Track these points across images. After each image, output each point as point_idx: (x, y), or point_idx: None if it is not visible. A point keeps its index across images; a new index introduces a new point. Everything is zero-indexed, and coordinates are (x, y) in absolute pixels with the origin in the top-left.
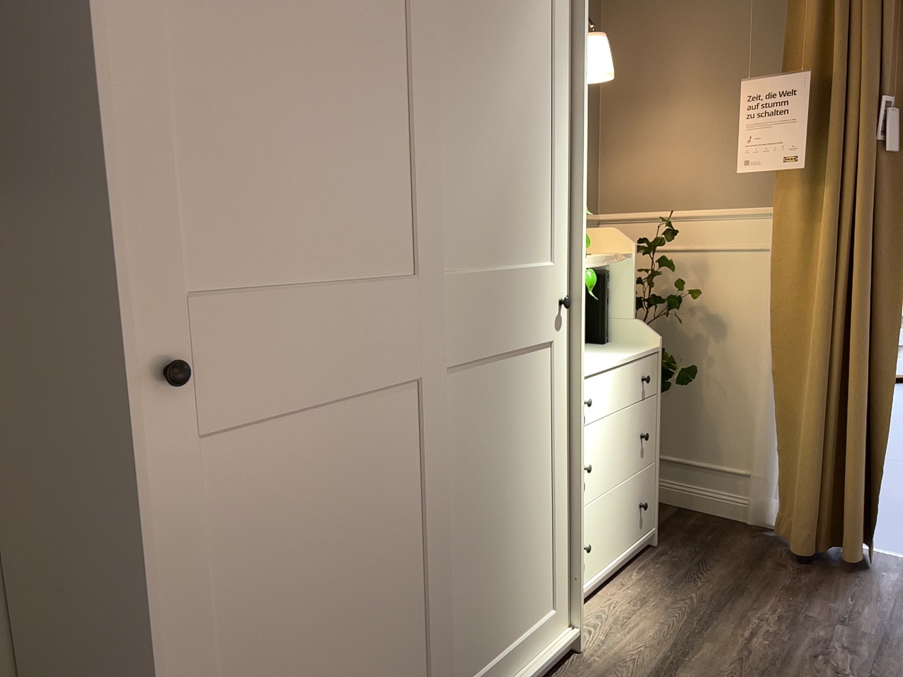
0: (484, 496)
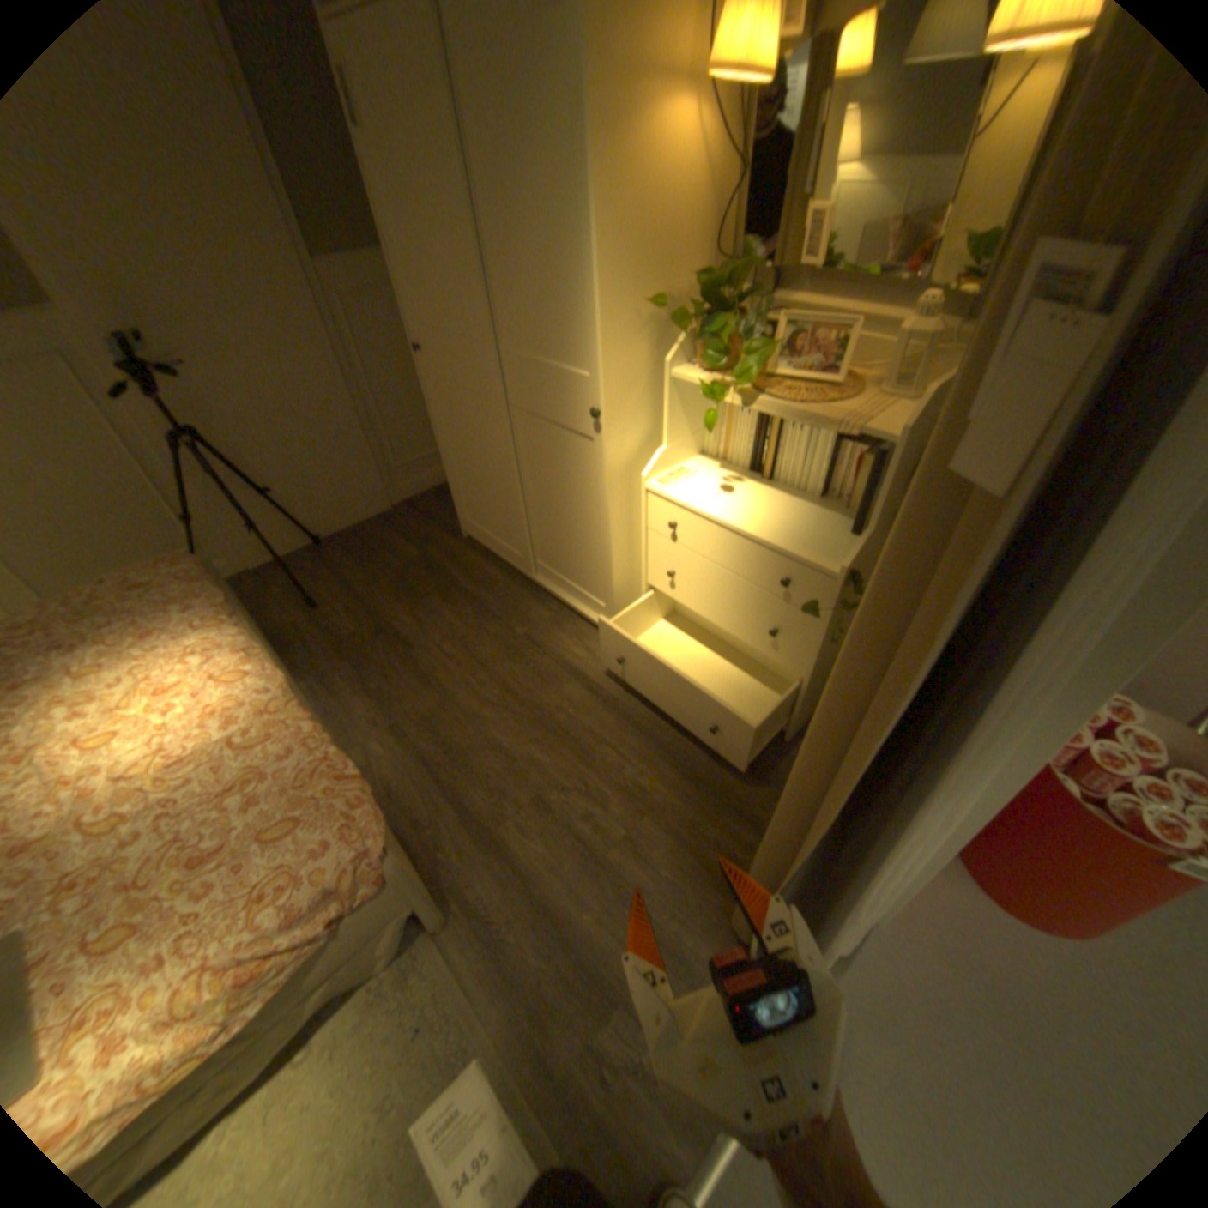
0: (549, 501)
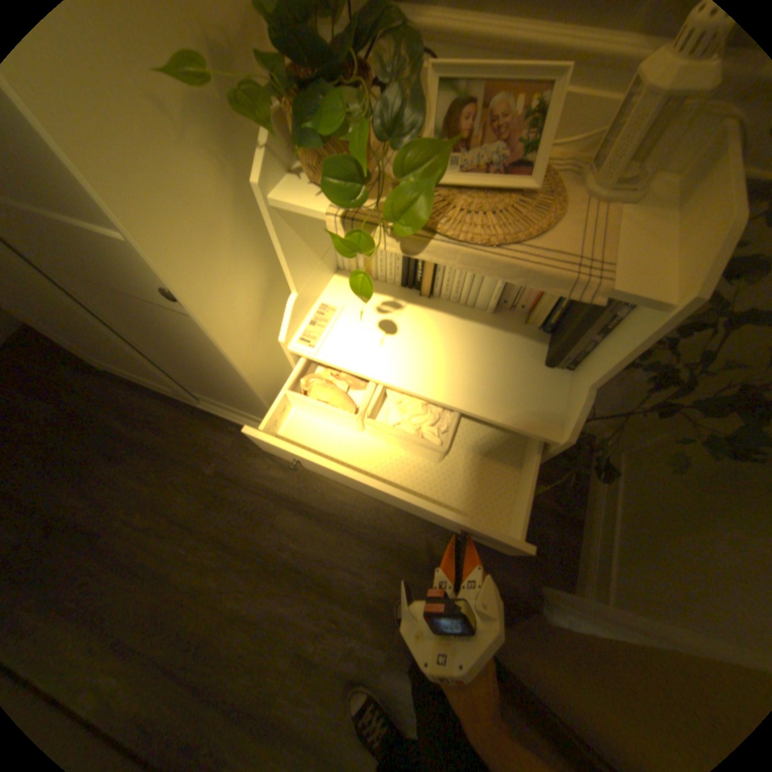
0: (171, 357)
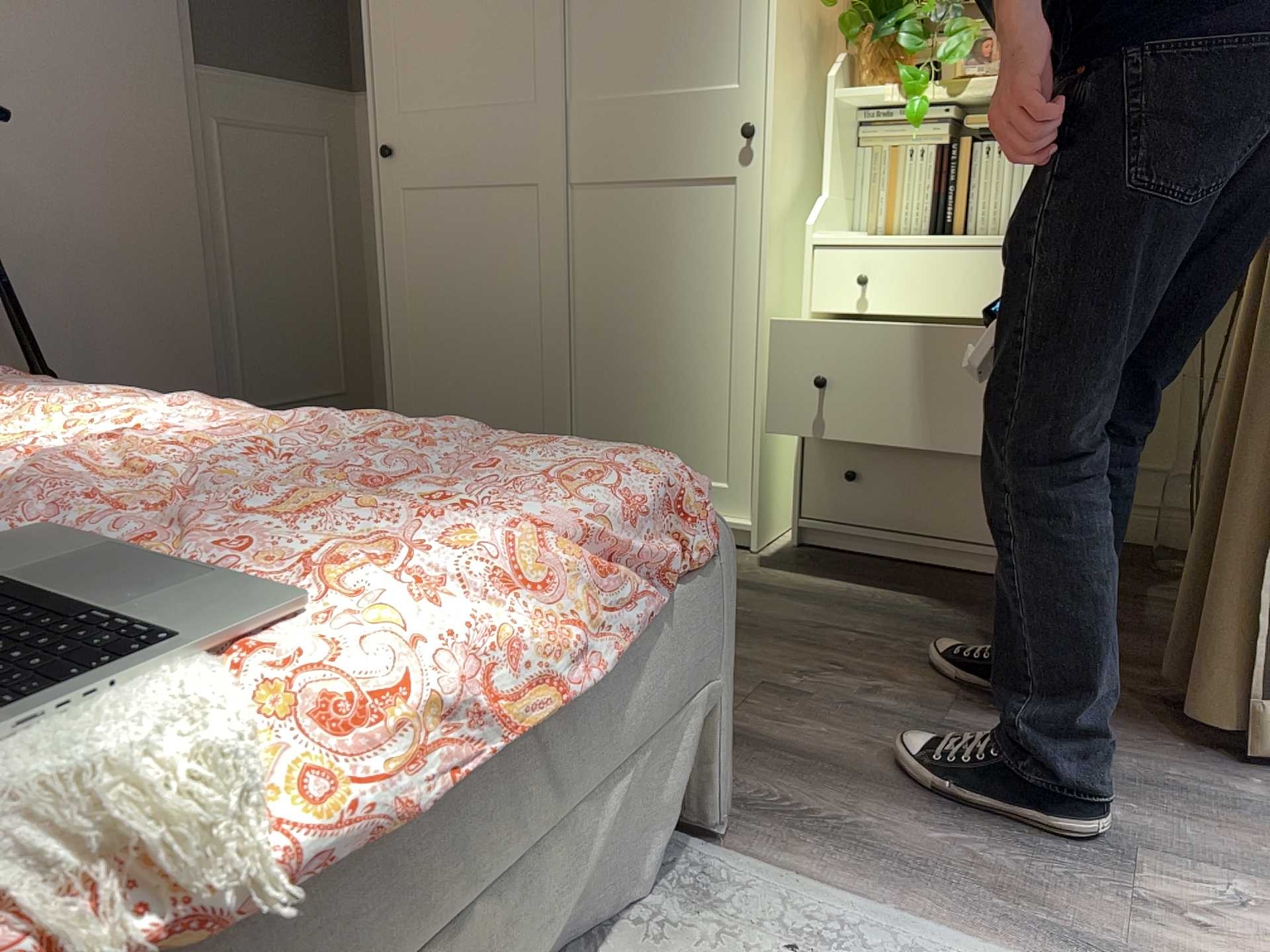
0: (624, 326)
